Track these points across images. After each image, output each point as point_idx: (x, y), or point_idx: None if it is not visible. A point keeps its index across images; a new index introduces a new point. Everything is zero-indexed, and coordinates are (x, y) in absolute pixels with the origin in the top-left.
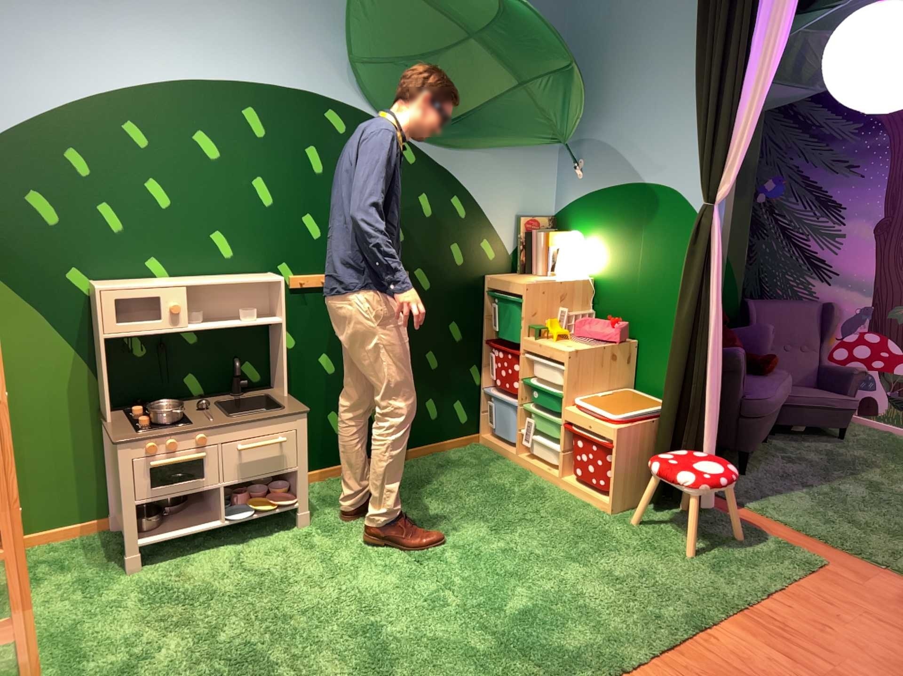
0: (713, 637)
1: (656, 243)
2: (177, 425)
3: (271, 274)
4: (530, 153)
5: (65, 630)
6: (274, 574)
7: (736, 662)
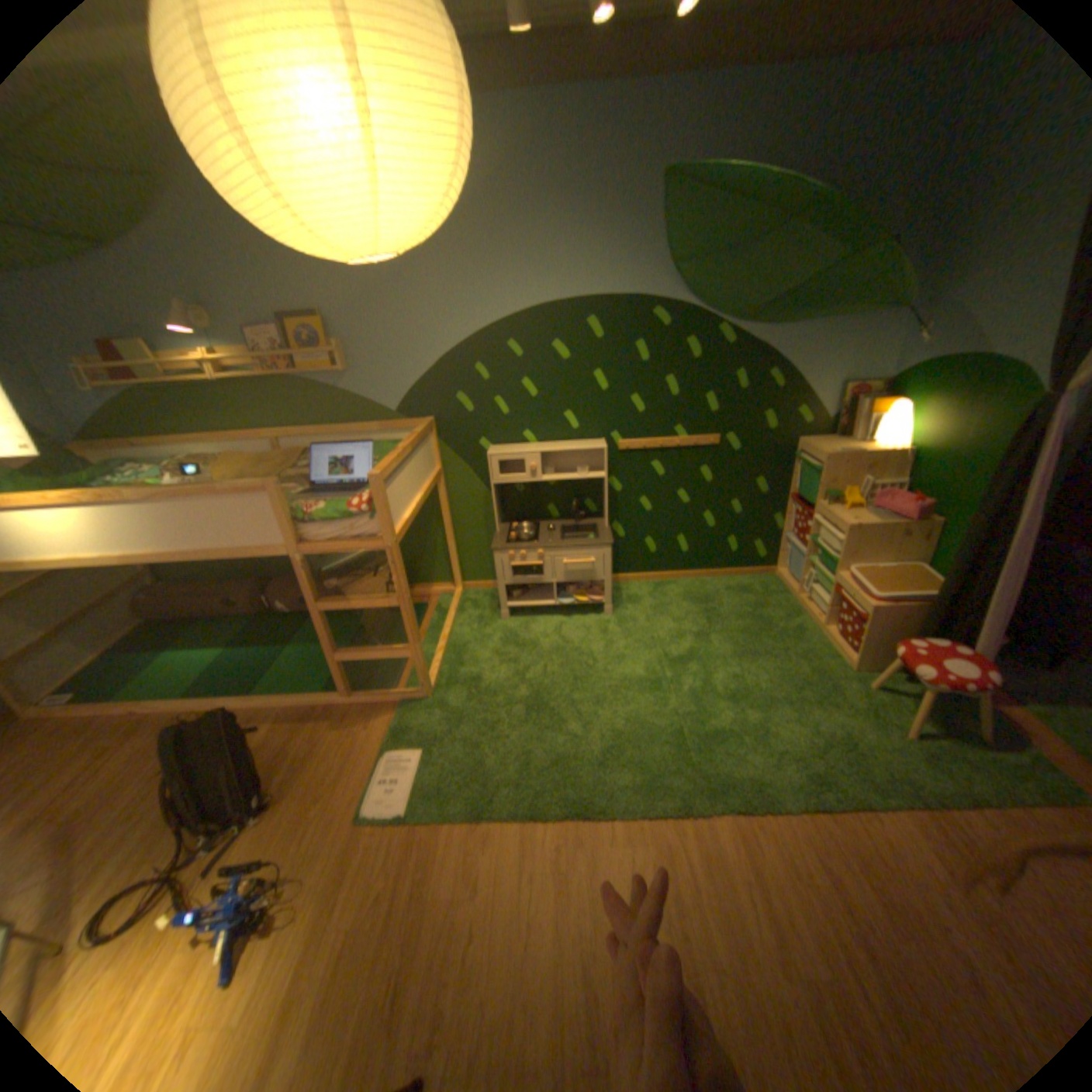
0: (878, 822)
1: (989, 425)
2: (529, 543)
3: (602, 443)
4: (869, 319)
5: (461, 646)
6: (574, 644)
7: (886, 853)
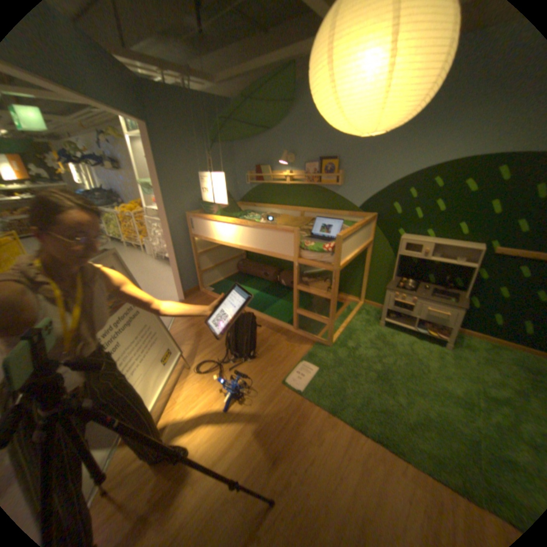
0: None
1: None
2: (410, 291)
3: (483, 245)
4: None
5: (353, 330)
6: (419, 357)
7: None
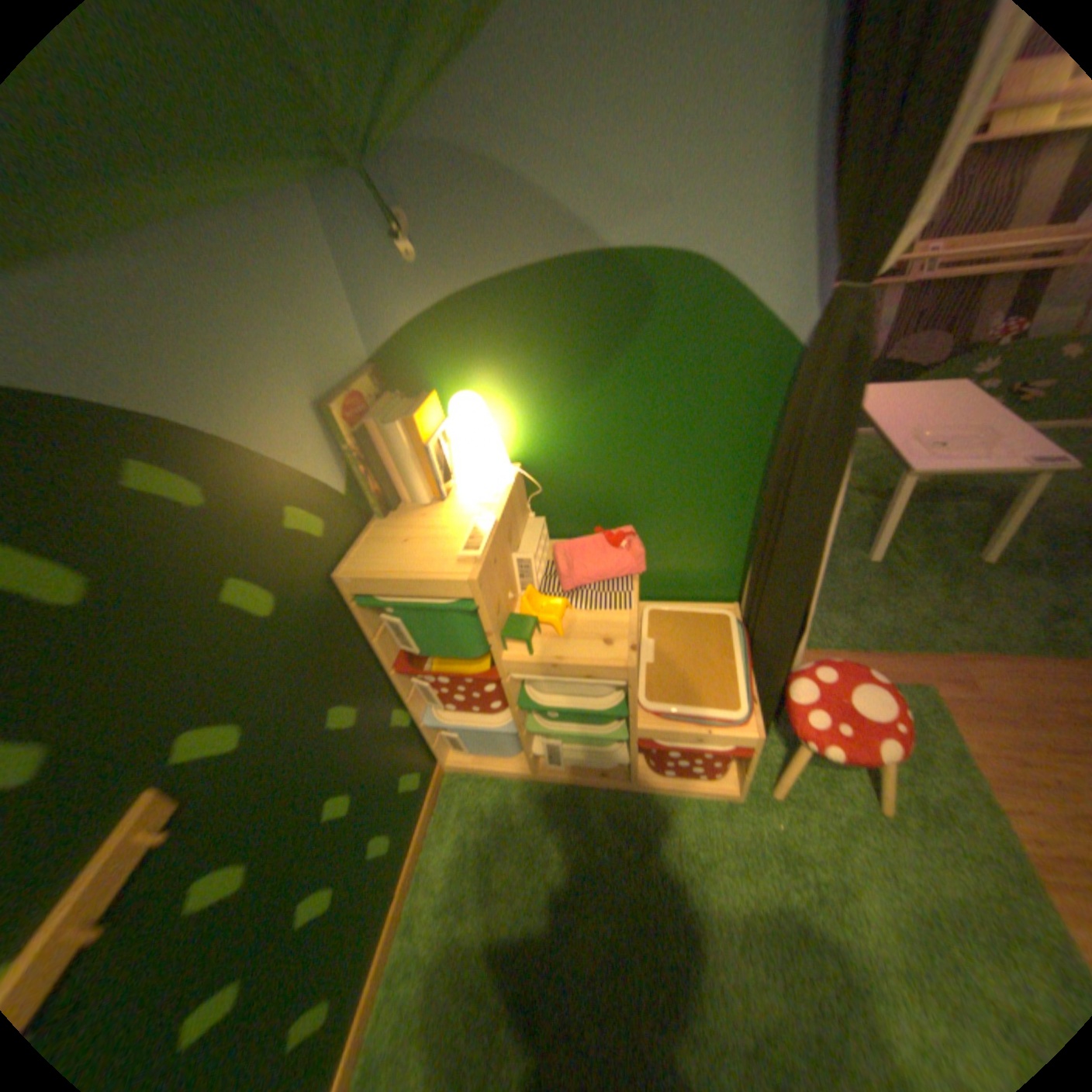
0: None
1: (659, 379)
2: None
3: None
4: (261, 218)
5: None
6: None
7: None
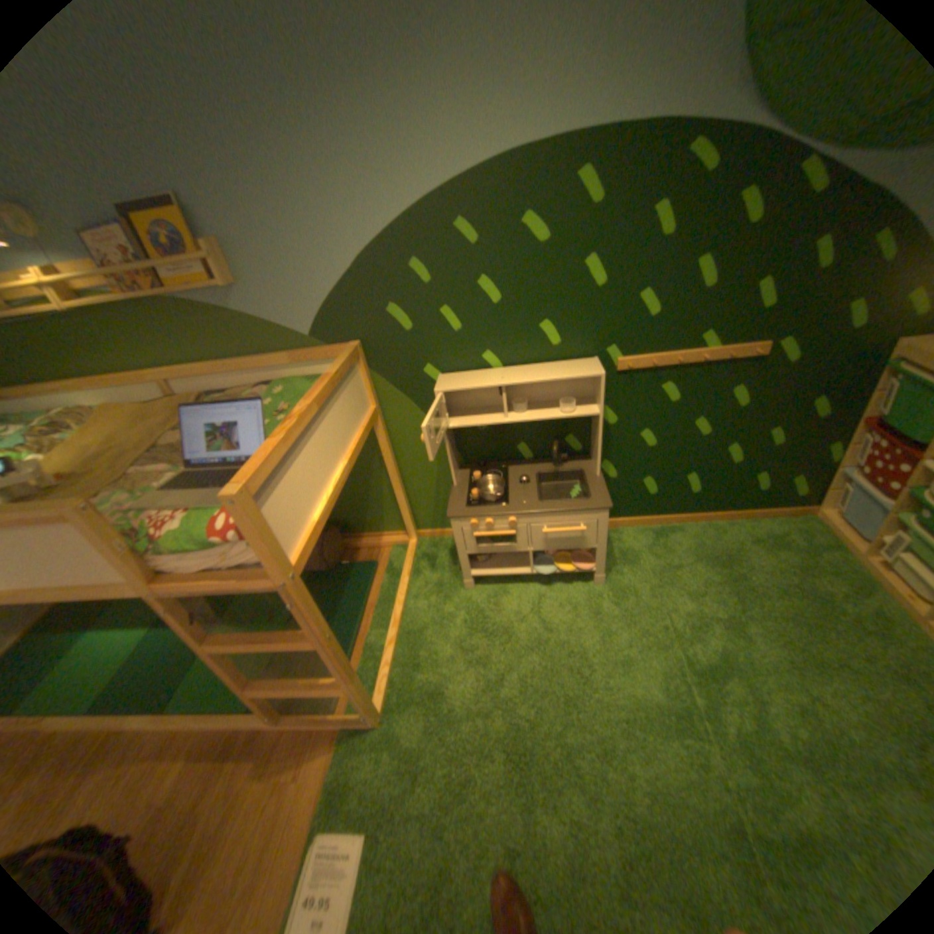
0: None
1: None
2: (497, 503)
3: (596, 363)
4: None
5: (417, 631)
6: (560, 634)
7: None
